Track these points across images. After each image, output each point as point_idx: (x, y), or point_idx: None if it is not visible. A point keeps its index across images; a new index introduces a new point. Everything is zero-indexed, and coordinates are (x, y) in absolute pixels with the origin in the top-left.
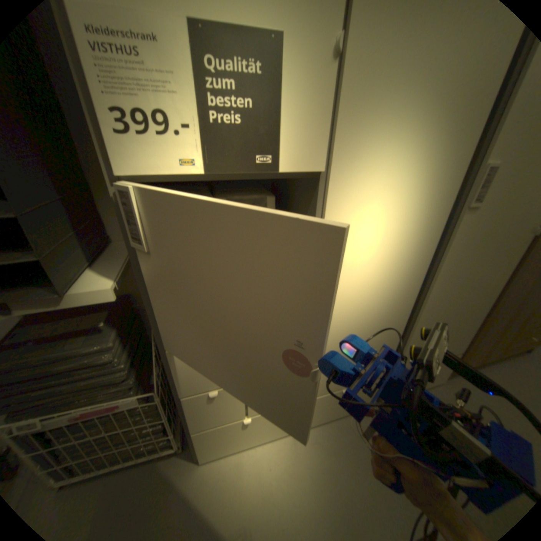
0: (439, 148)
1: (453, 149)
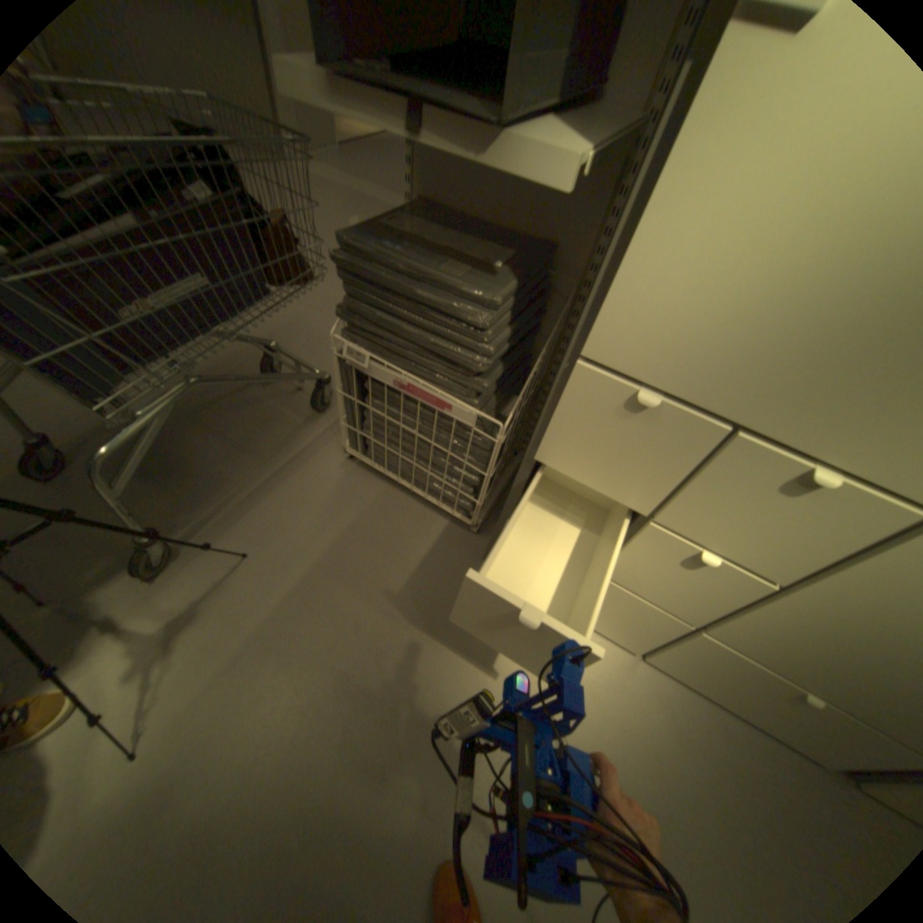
0: None
1: None
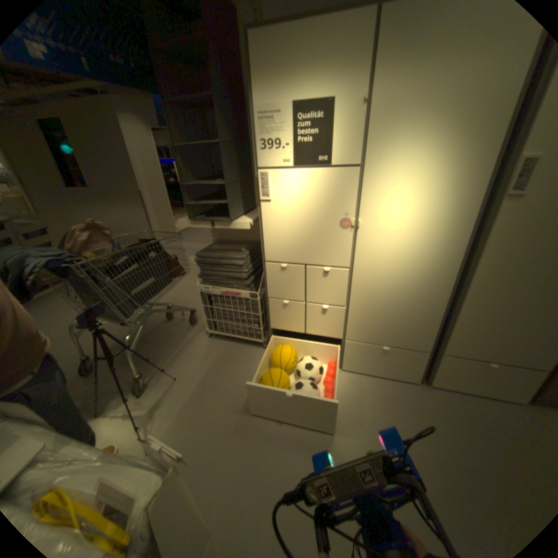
0: (459, 145)
1: (475, 145)
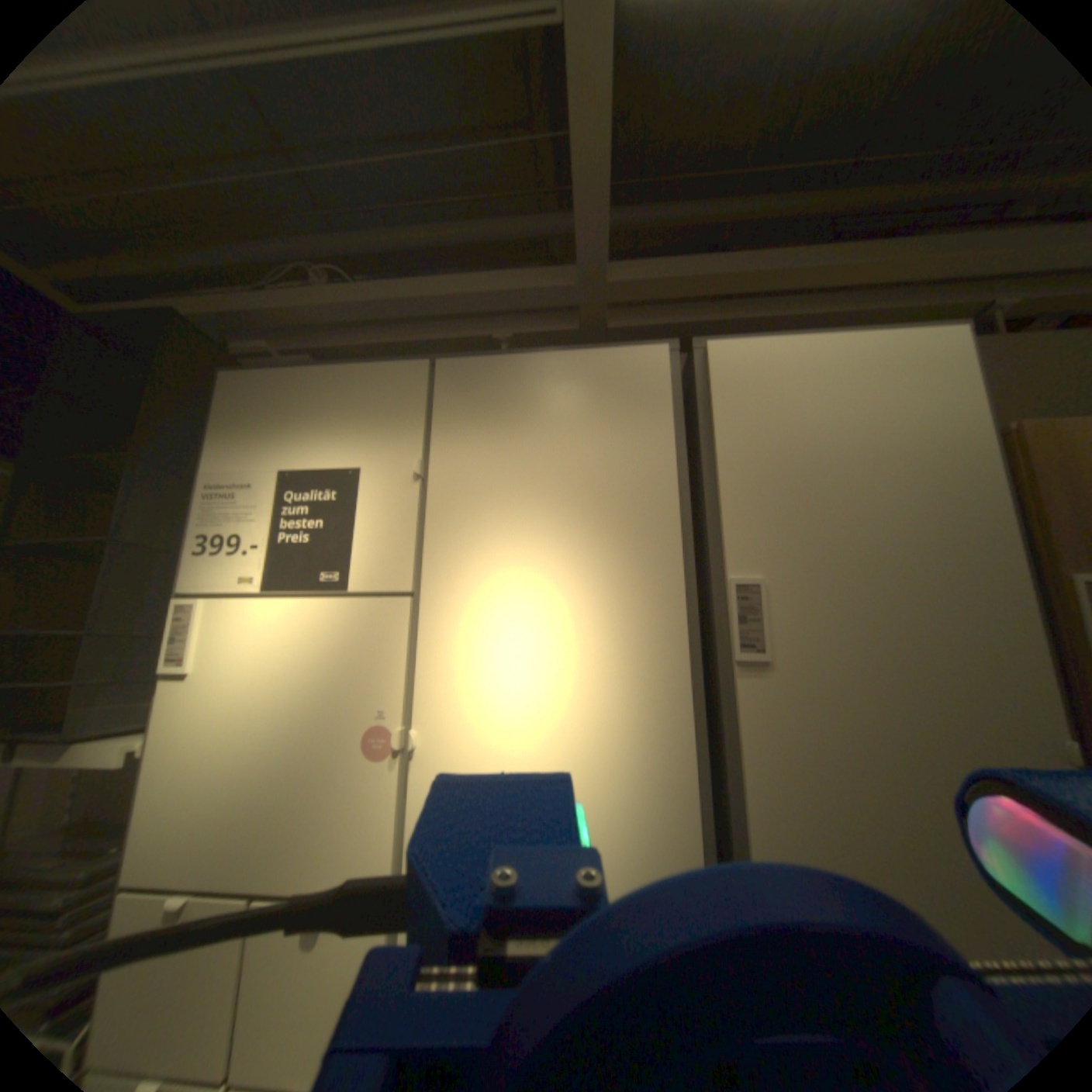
0: (605, 560)
1: (634, 559)
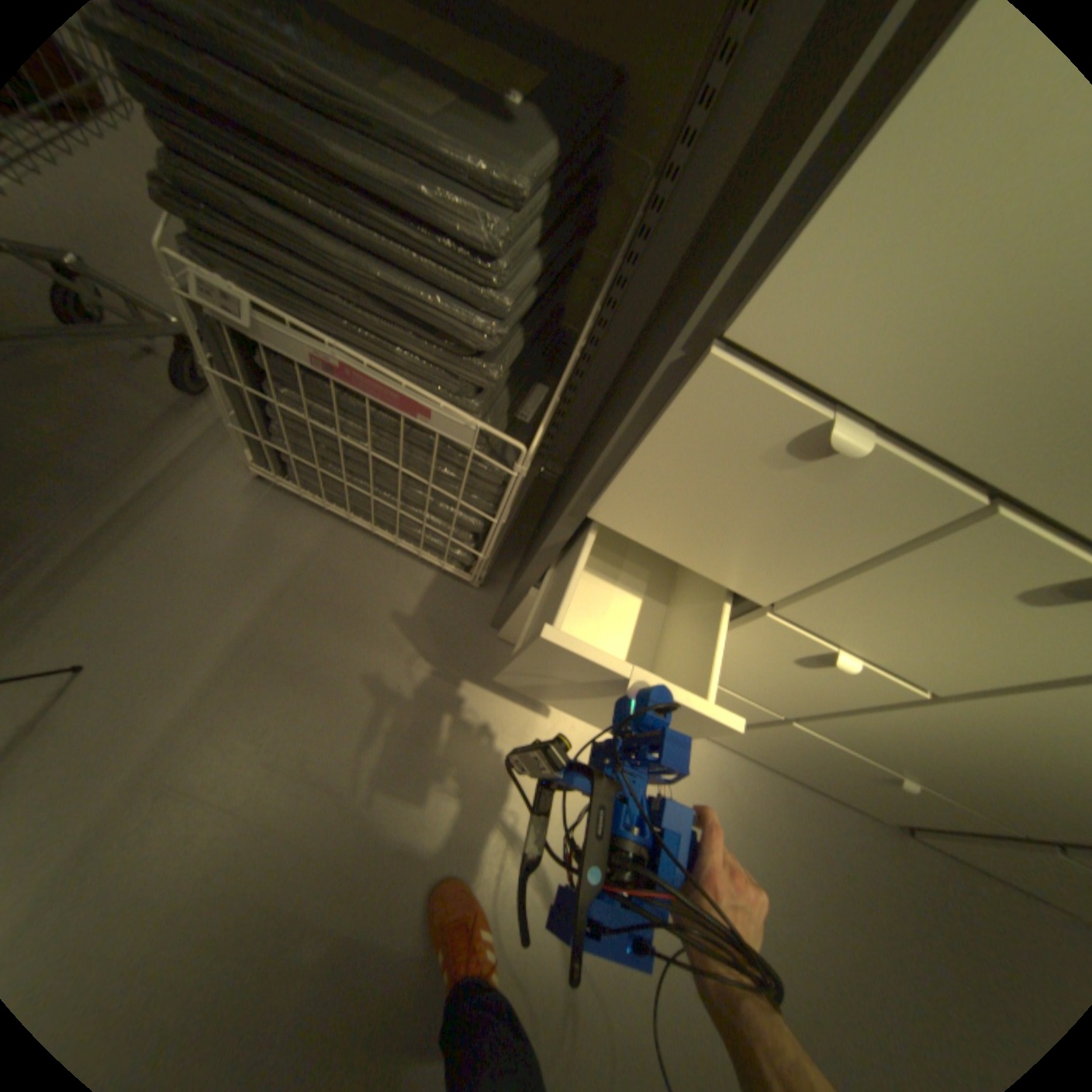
0: None
1: None
